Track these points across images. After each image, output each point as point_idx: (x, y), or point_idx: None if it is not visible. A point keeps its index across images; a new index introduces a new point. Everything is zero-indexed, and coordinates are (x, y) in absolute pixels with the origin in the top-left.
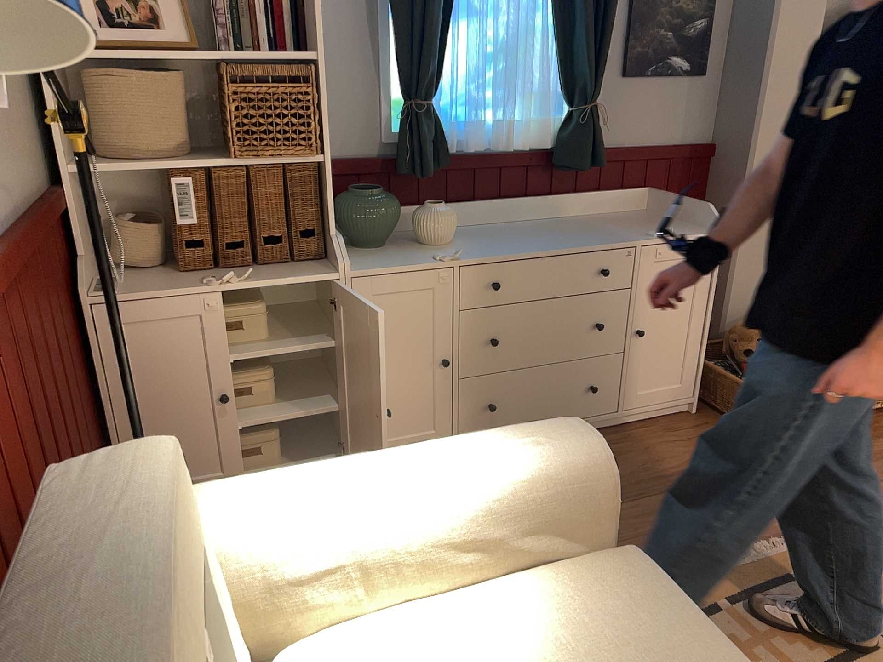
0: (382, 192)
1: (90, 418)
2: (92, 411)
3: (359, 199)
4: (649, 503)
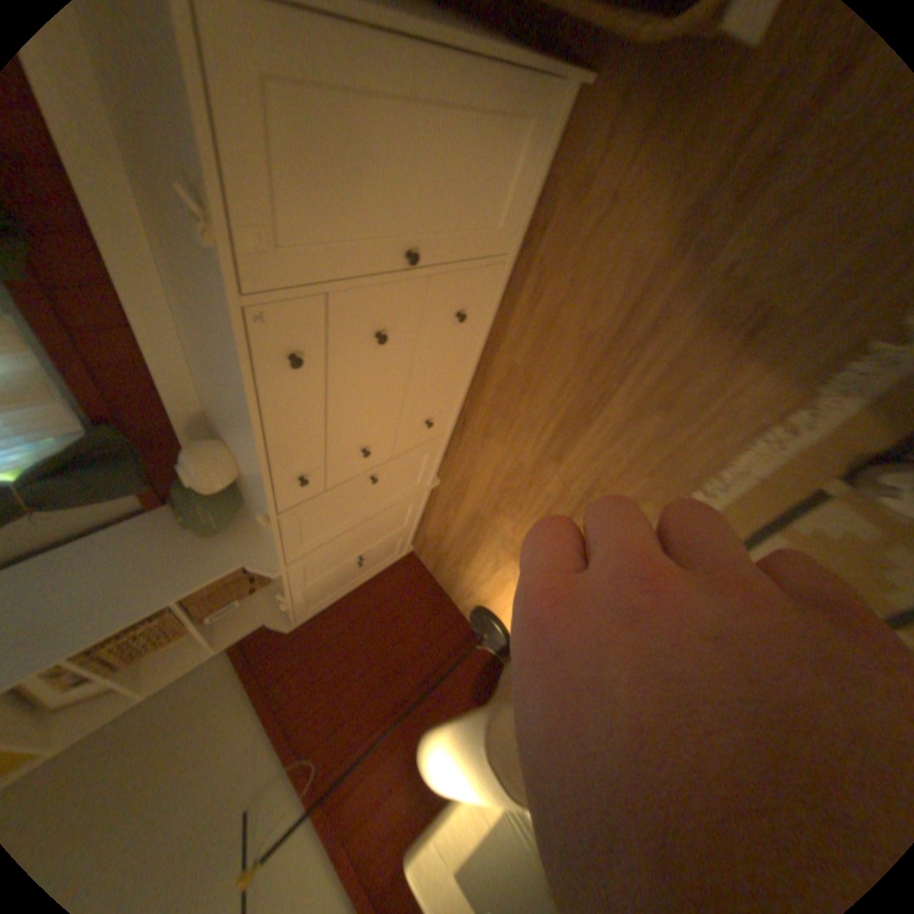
0: (178, 513)
1: (355, 605)
2: (350, 598)
3: (193, 531)
4: (613, 403)
